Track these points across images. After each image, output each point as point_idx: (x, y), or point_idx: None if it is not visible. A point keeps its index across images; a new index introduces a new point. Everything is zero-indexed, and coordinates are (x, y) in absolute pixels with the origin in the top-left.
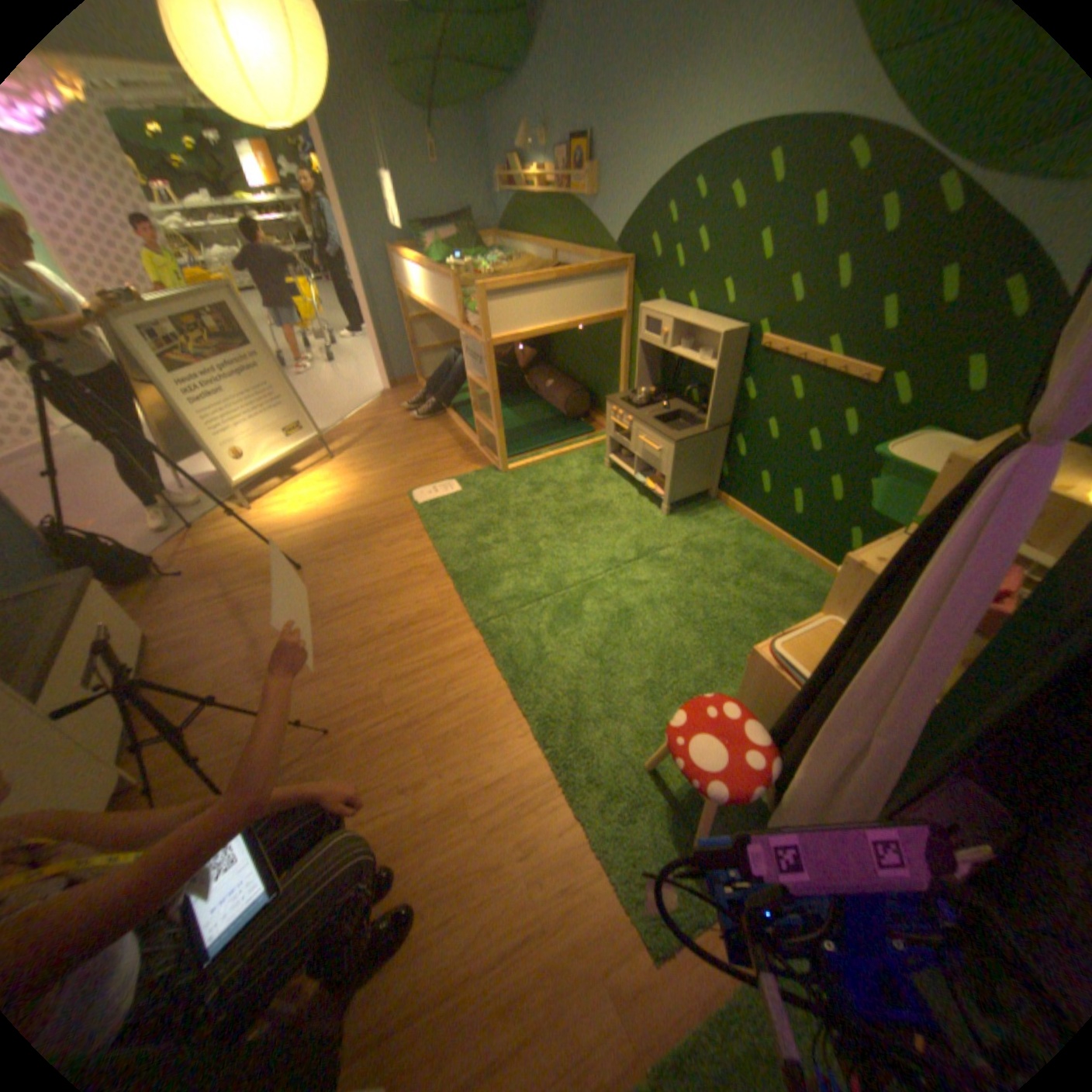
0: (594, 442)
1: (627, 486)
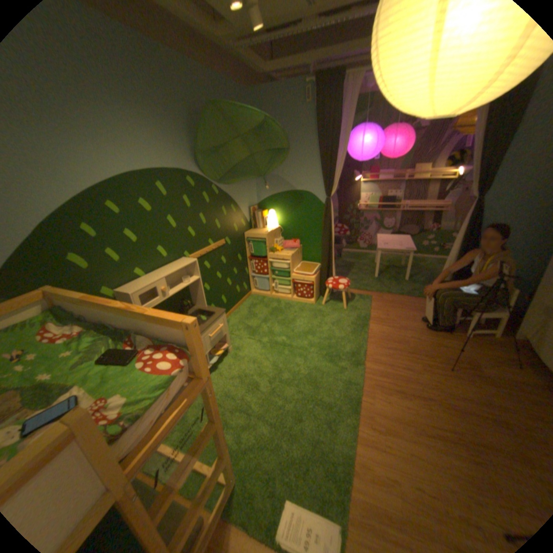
0: None
1: None
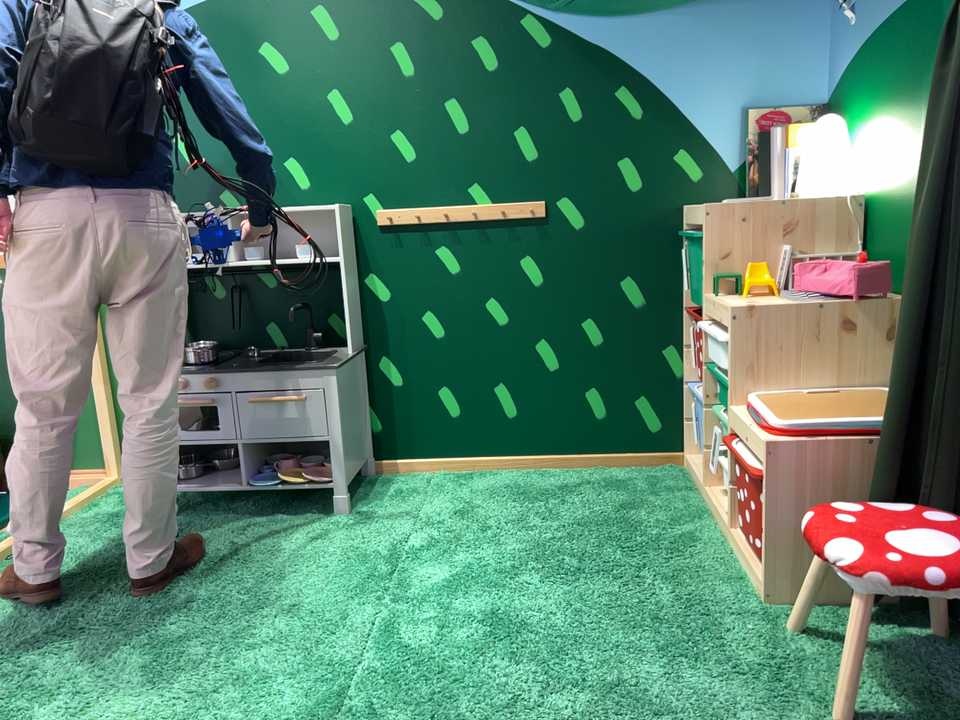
0: (74, 502)
1: (230, 516)
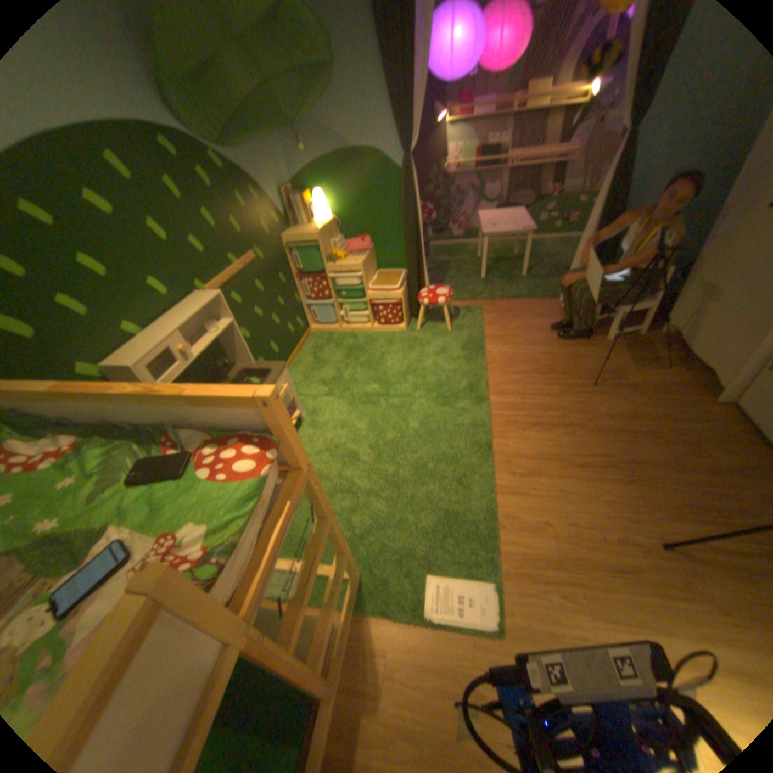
0: None
1: None
